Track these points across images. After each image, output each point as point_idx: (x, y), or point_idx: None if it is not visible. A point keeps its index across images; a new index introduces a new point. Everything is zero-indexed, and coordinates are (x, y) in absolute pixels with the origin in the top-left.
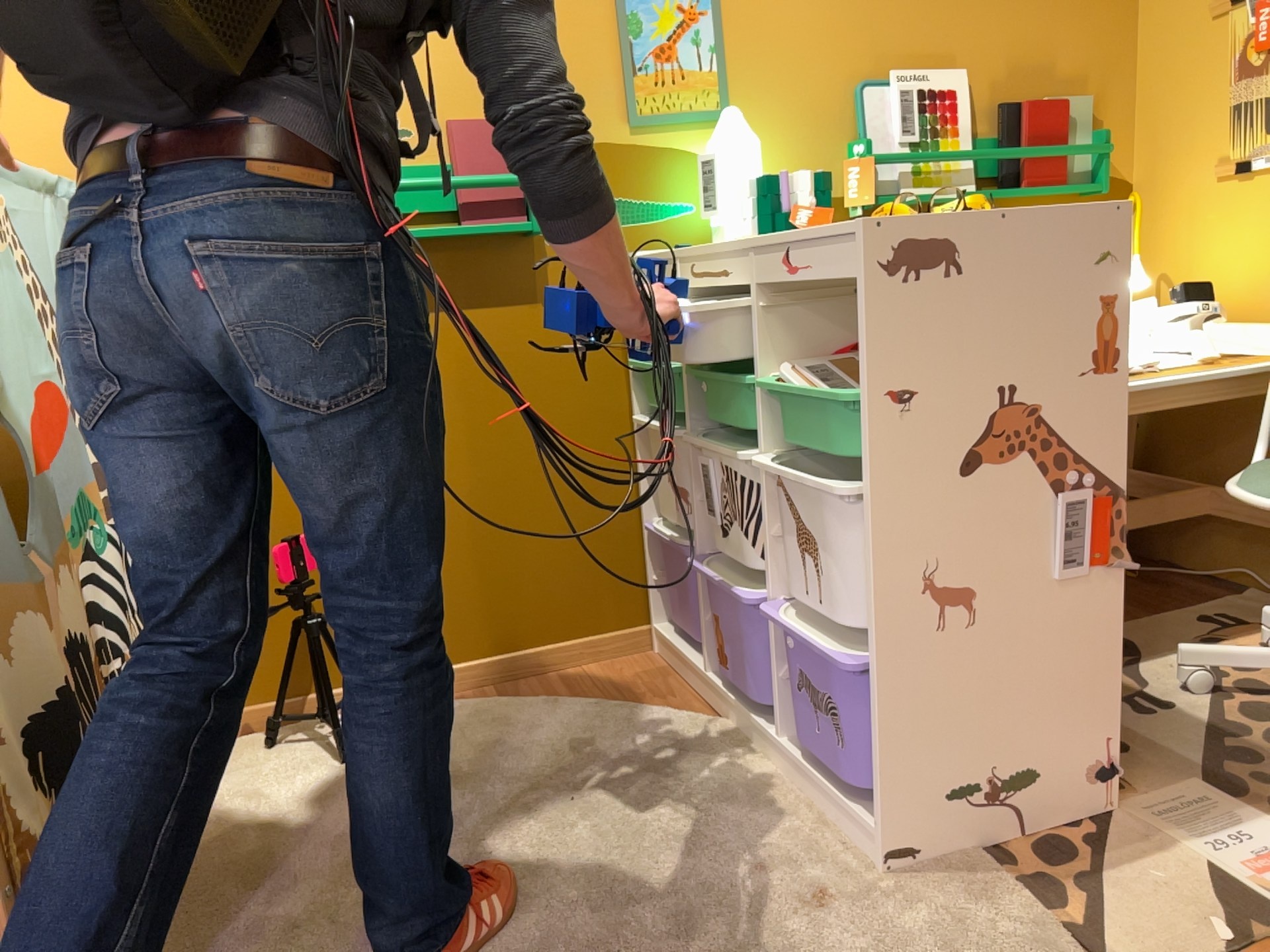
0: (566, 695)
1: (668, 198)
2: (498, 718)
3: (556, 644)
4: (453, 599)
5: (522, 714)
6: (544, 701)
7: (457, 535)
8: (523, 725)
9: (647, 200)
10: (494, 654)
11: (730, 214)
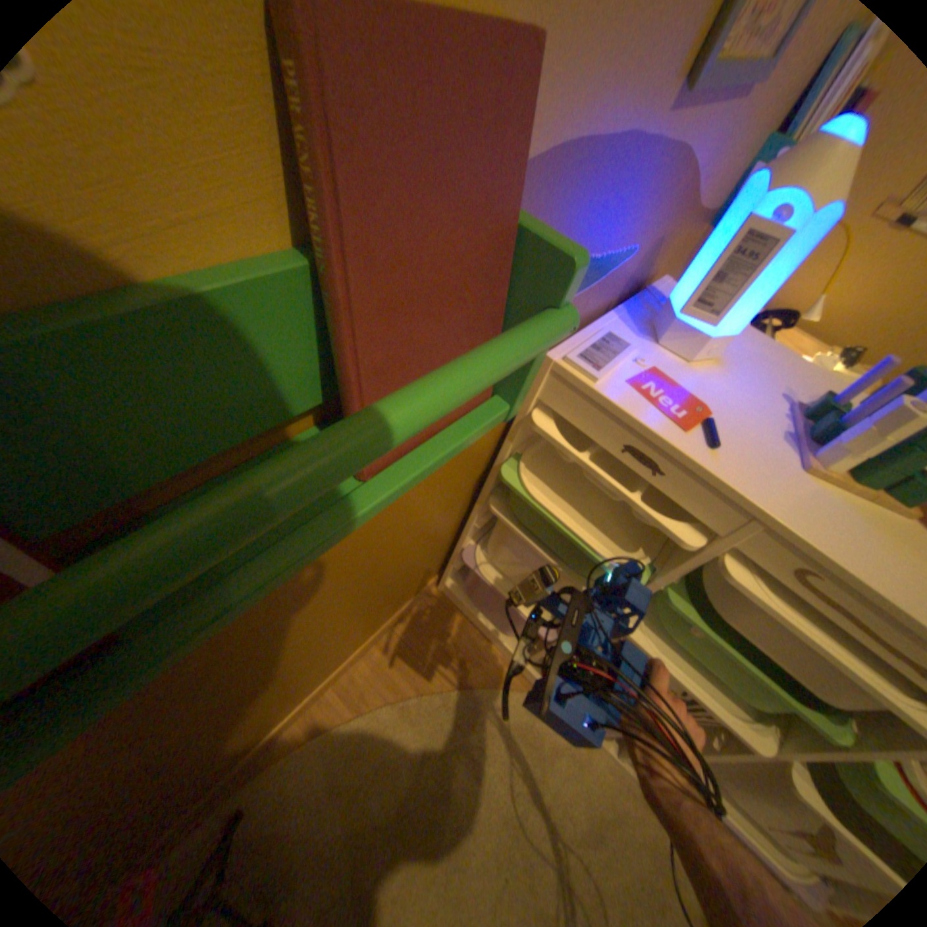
0: (408, 685)
1: (632, 240)
2: (381, 765)
3: (379, 633)
4: (301, 691)
5: (398, 749)
6: (404, 716)
7: (305, 670)
8: (410, 768)
9: (615, 248)
10: (334, 675)
11: (730, 321)
